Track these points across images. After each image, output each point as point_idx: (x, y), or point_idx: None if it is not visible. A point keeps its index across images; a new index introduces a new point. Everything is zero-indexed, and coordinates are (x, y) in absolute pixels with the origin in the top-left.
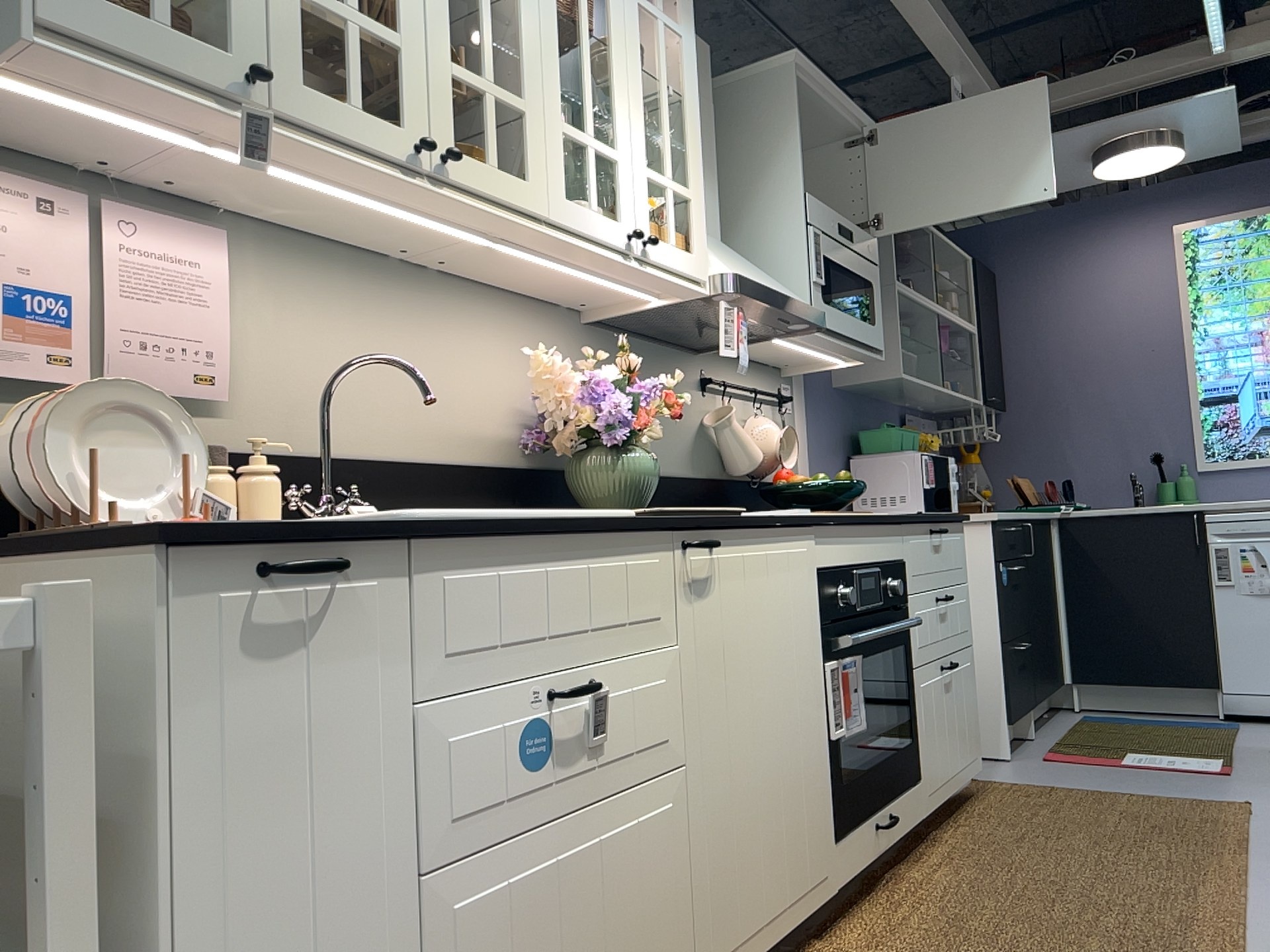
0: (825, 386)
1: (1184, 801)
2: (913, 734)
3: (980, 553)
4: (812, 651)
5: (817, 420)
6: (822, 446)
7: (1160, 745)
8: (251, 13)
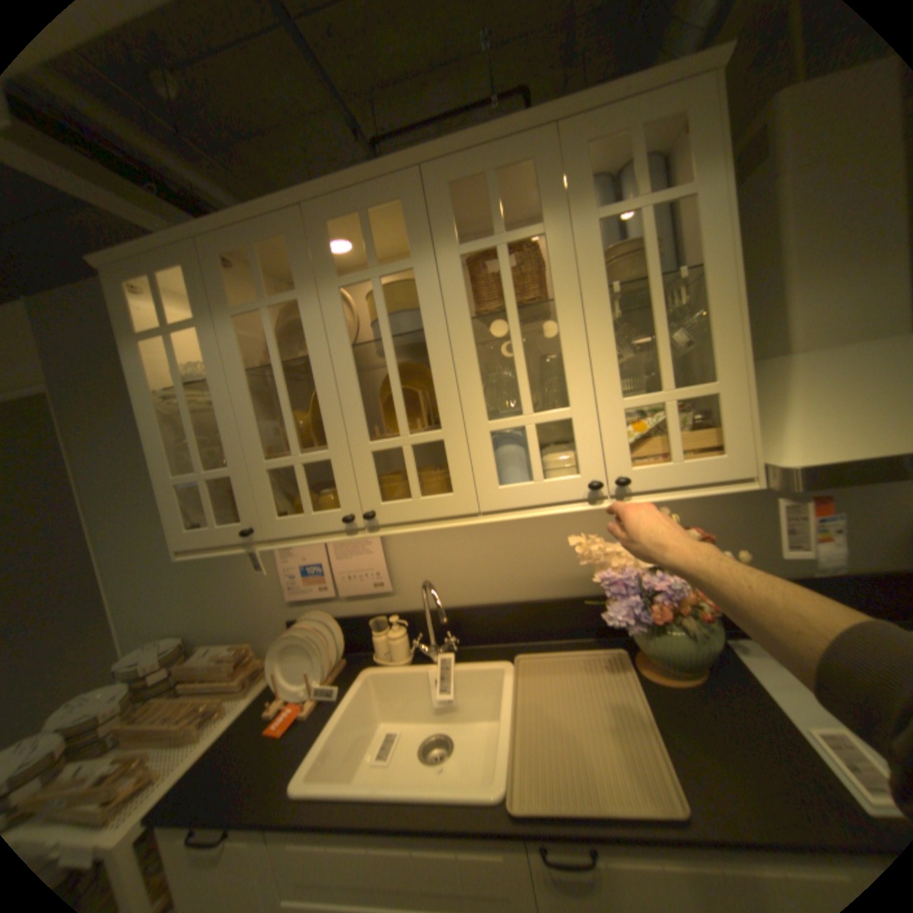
0: None
1: None
2: None
3: None
4: None
5: None
6: None
7: None
8: (246, 496)
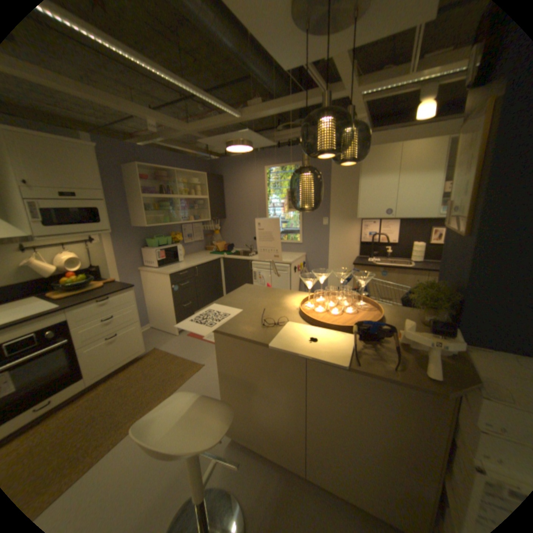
0: (124, 227)
1: (189, 364)
2: (75, 368)
3: (168, 282)
4: None
5: (118, 240)
6: (123, 248)
7: None
8: None
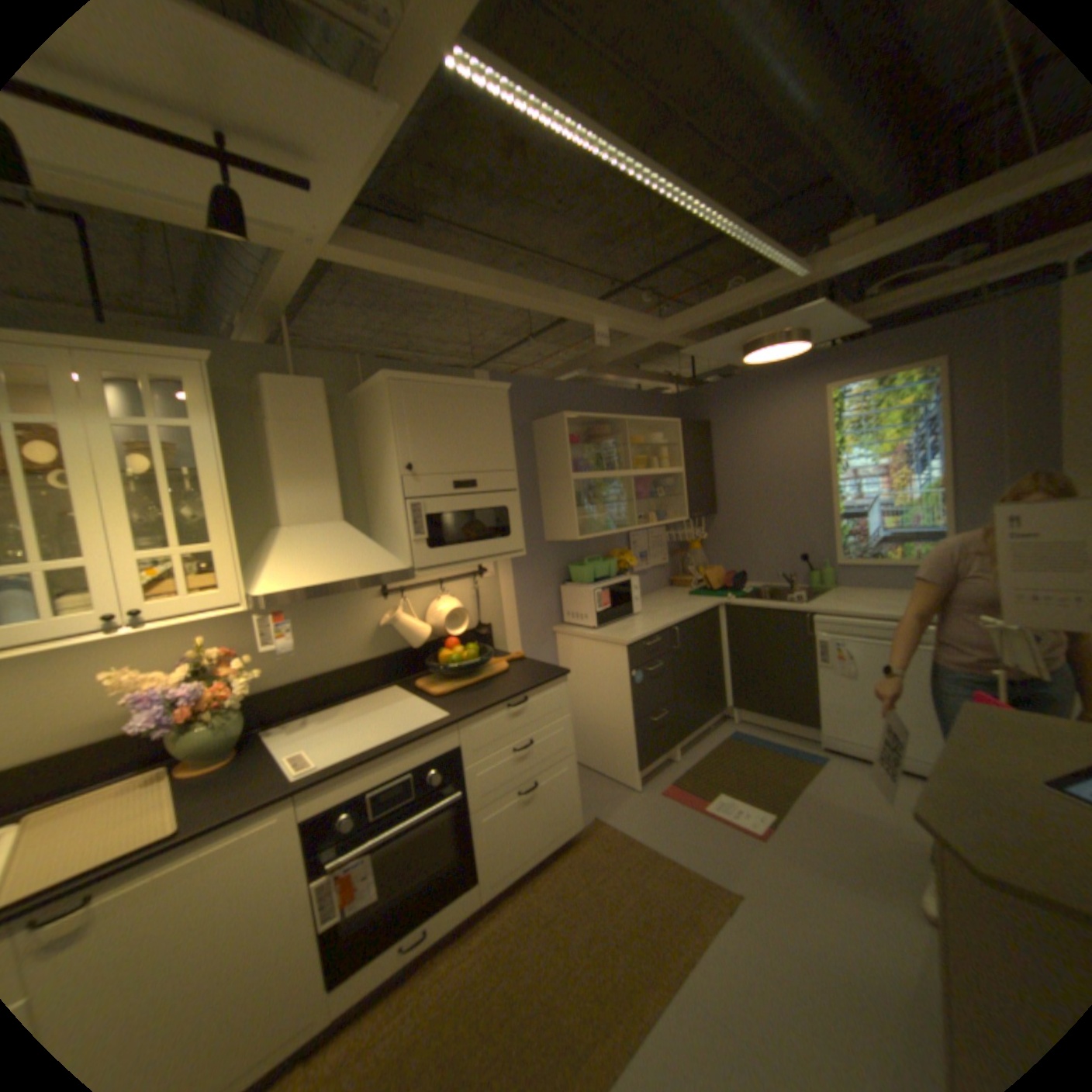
0: (533, 545)
1: (699, 886)
2: (467, 859)
3: (621, 663)
4: (284, 888)
5: (523, 571)
6: (529, 586)
7: (751, 788)
8: None
